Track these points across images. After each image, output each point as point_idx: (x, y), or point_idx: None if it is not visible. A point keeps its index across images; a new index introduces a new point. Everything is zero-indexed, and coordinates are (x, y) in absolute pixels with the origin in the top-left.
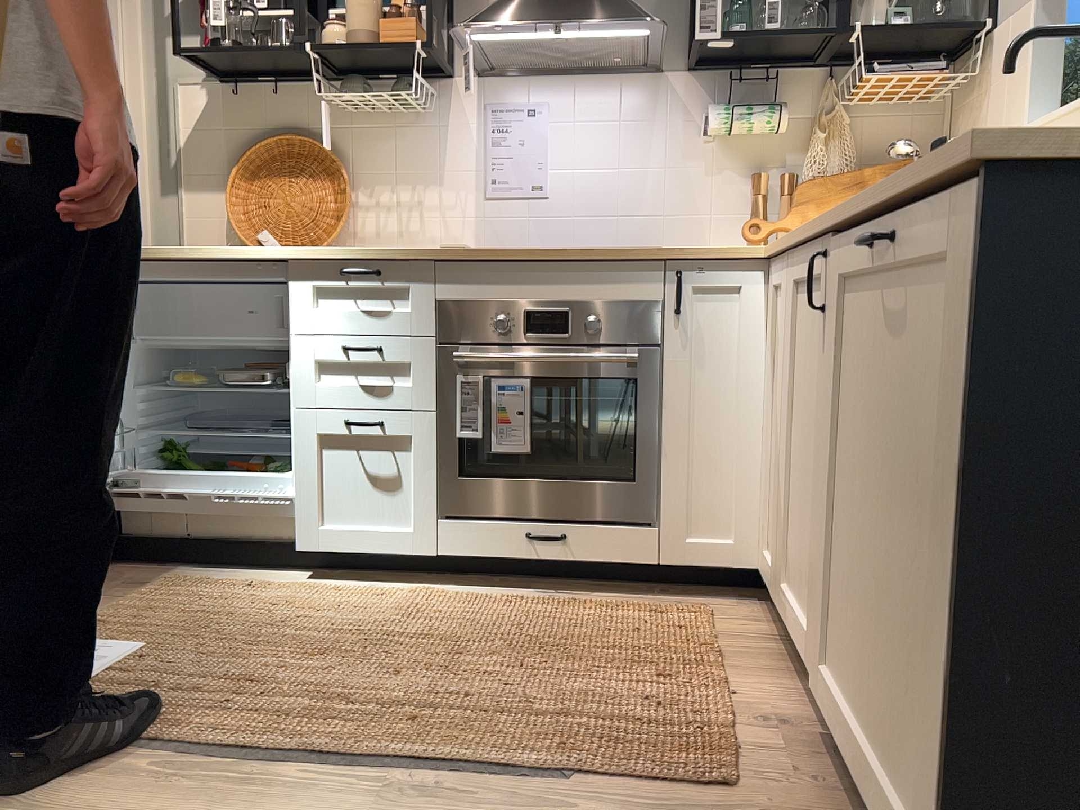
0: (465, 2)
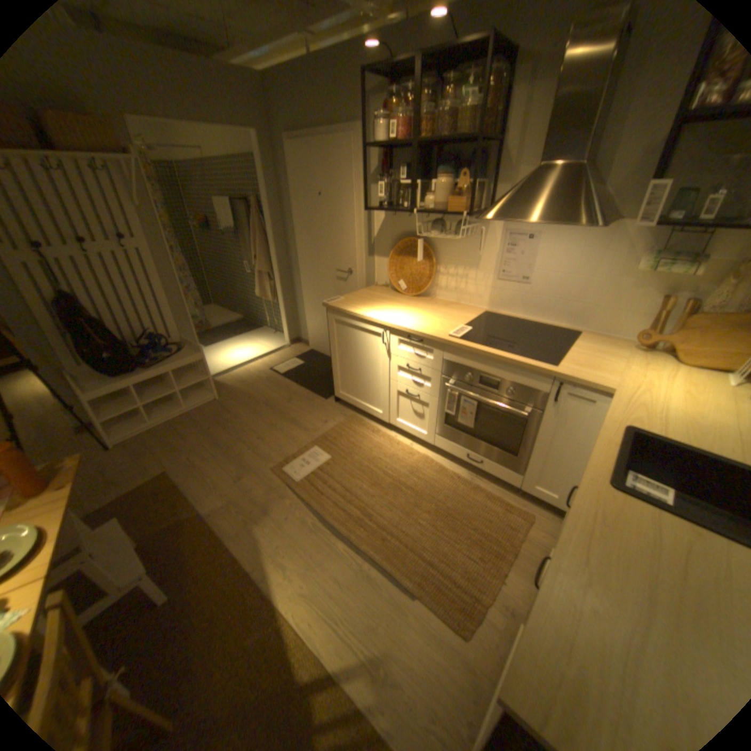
0: (507, 167)
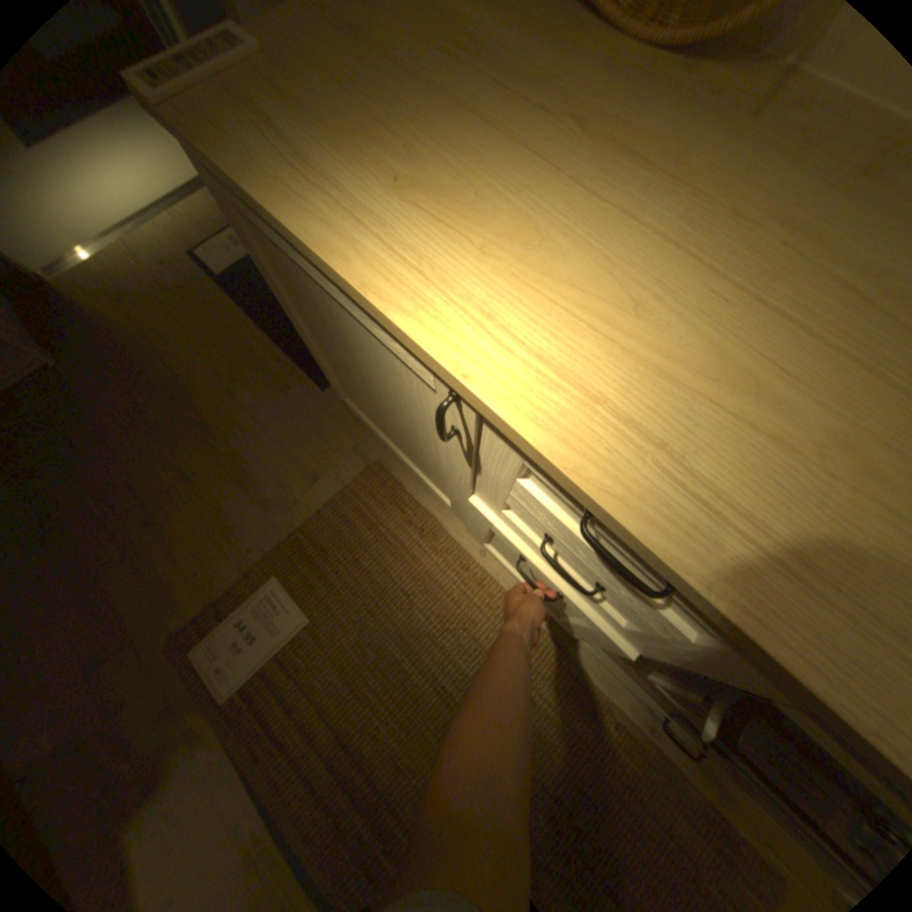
0: None
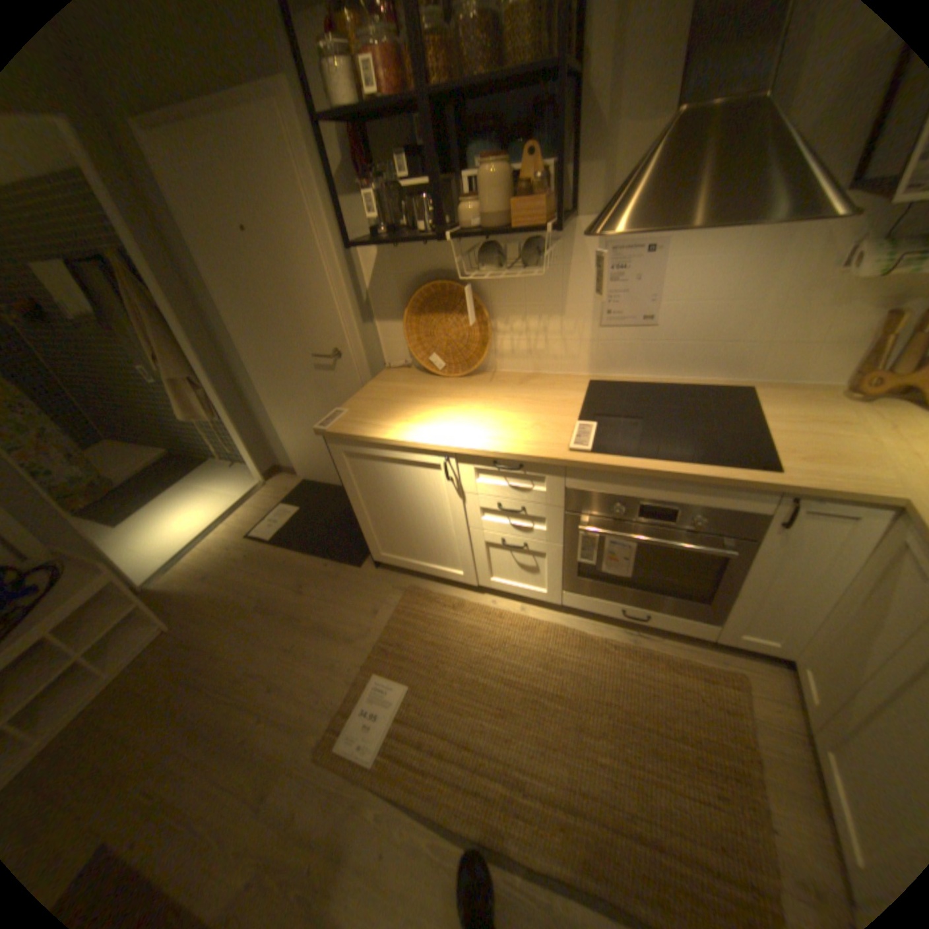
0: (594, 126)
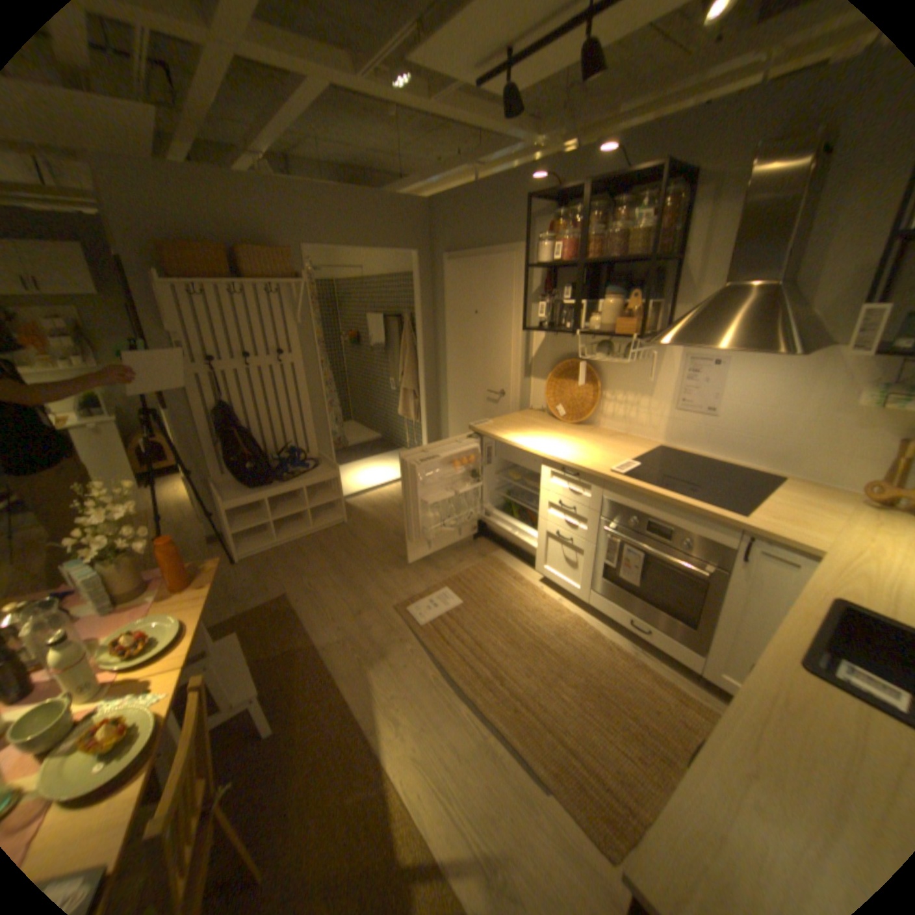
0: (687, 286)
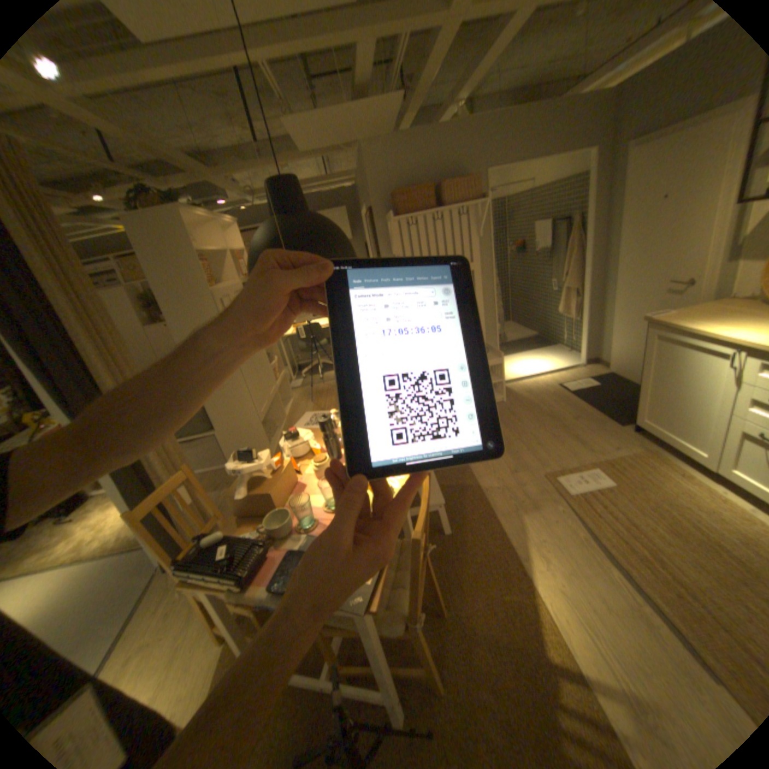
0: None
